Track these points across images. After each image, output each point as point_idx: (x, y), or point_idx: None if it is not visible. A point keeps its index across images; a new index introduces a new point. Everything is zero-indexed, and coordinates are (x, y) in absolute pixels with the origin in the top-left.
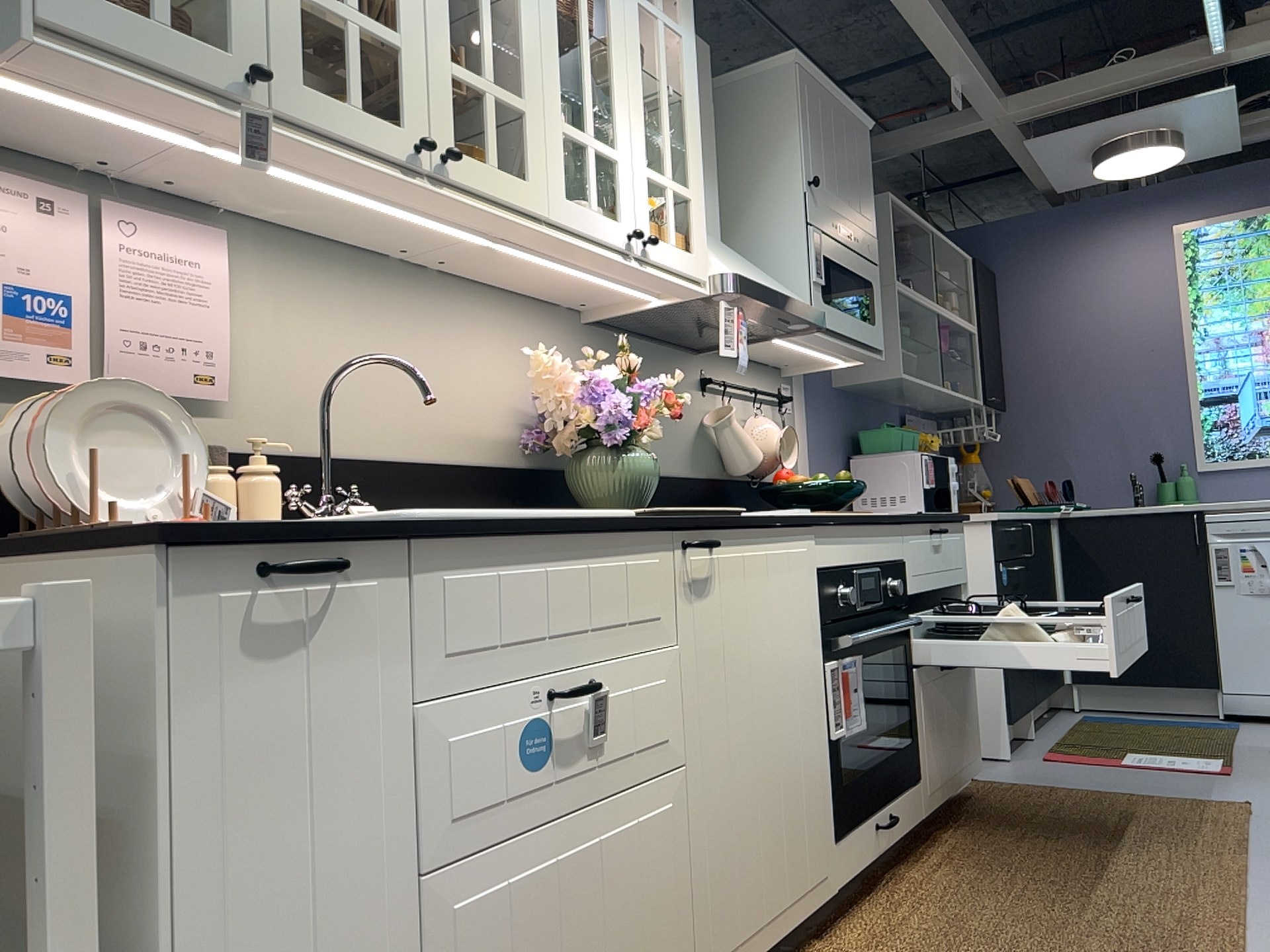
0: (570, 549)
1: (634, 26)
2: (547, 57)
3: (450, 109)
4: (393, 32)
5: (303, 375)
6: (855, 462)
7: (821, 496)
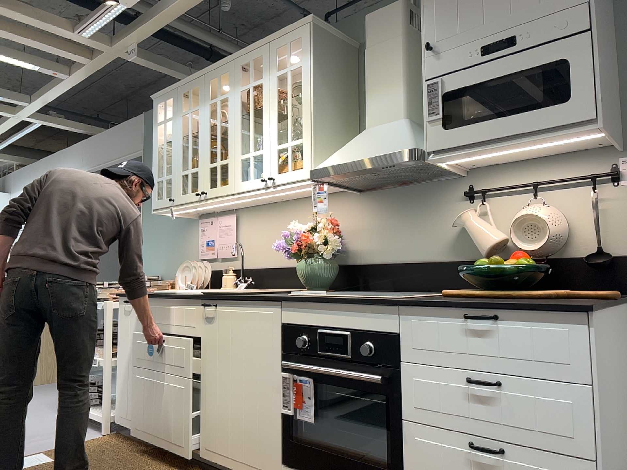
0: (171, 302)
1: (273, 89)
2: (235, 137)
3: (208, 177)
4: (196, 167)
5: (253, 245)
6: None
7: (482, 277)
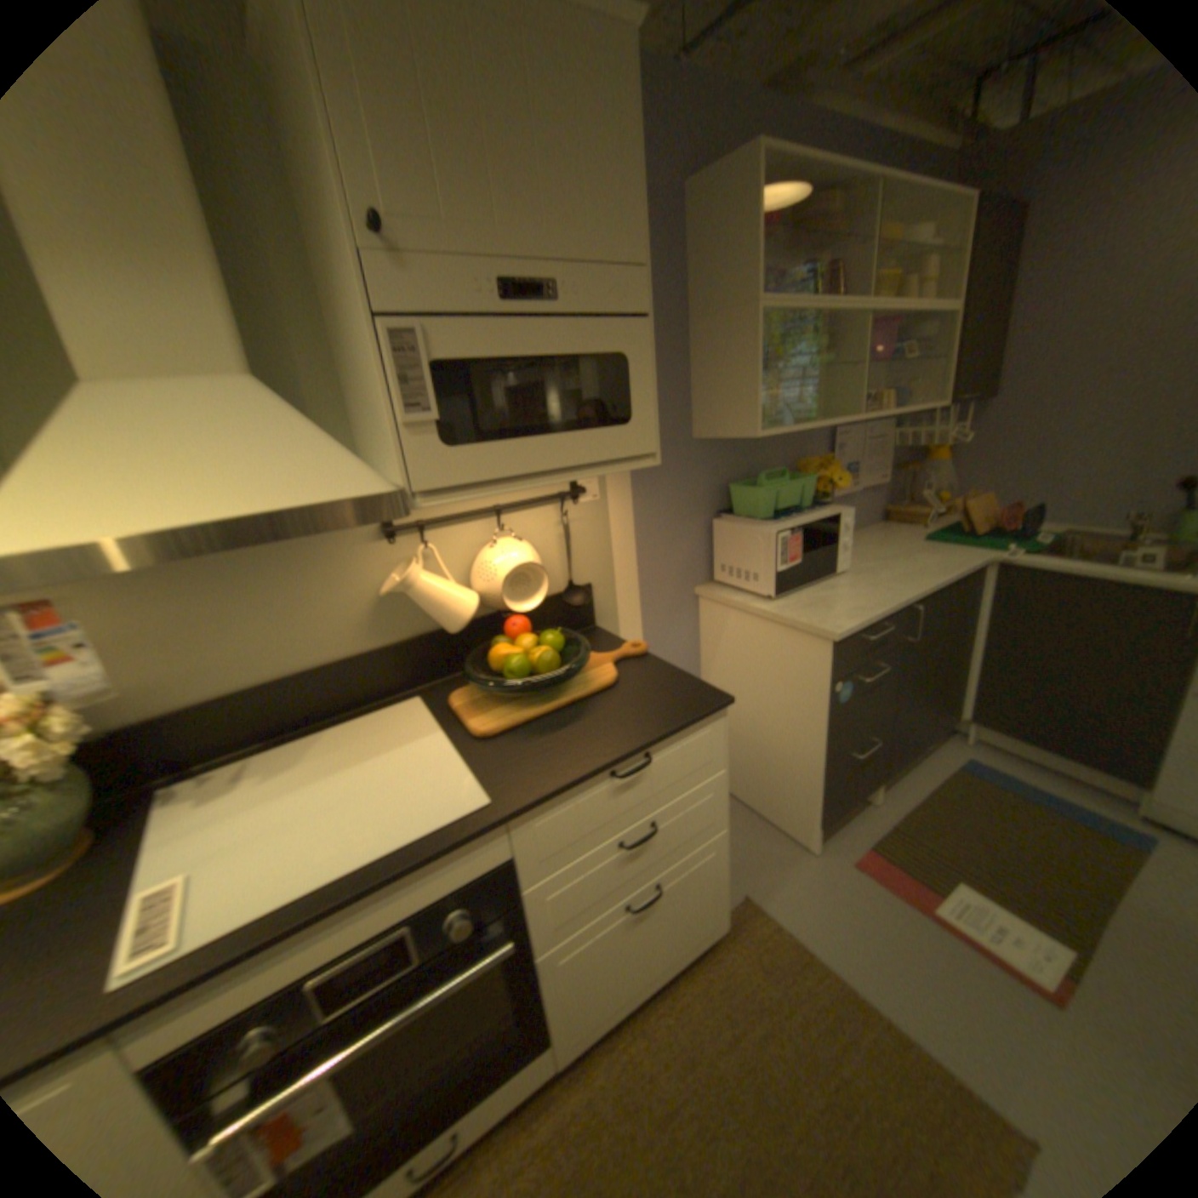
0: None
1: None
2: None
3: None
4: None
5: None
6: (715, 522)
7: (513, 680)
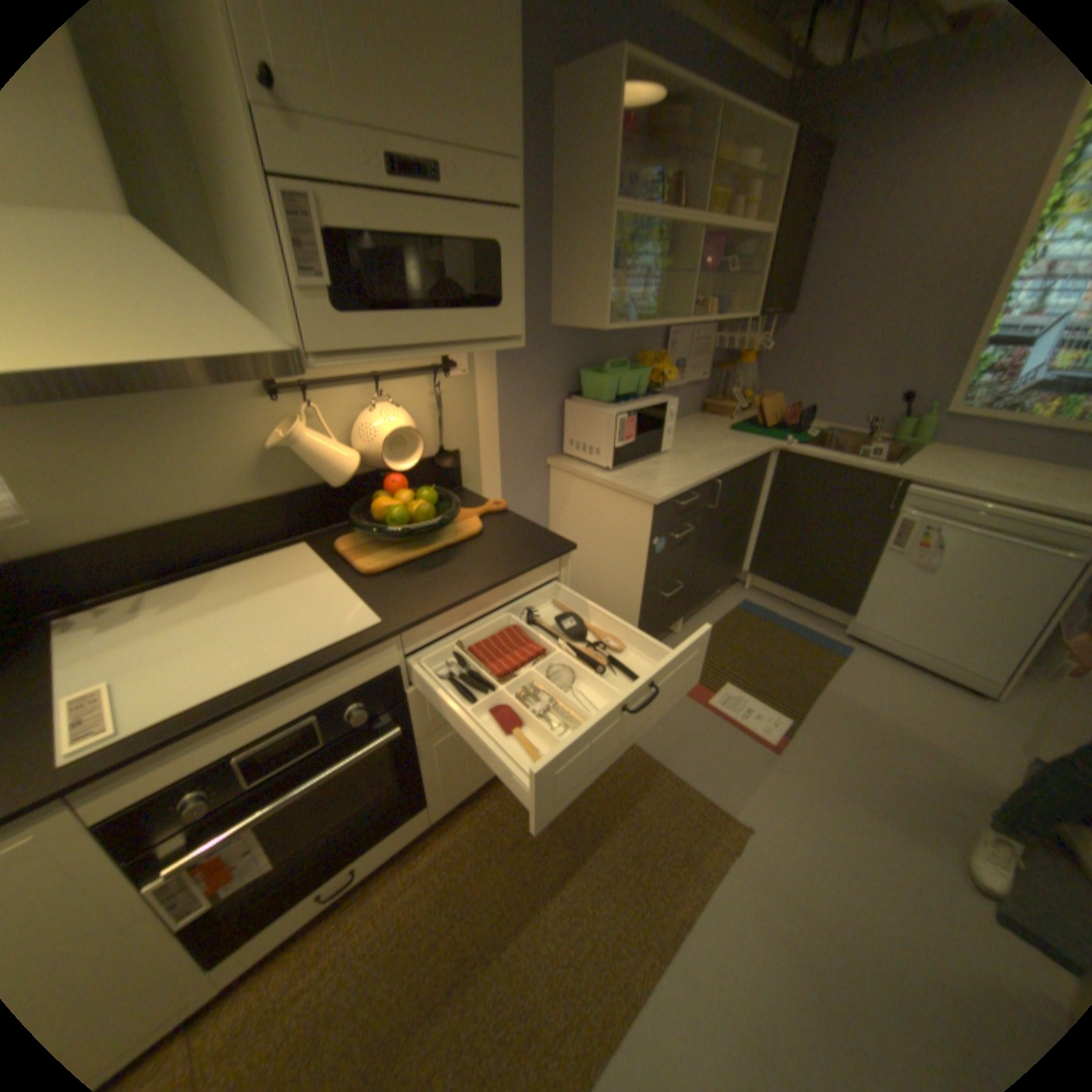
0: None
1: None
2: None
3: None
4: None
5: None
6: (567, 402)
7: (395, 528)
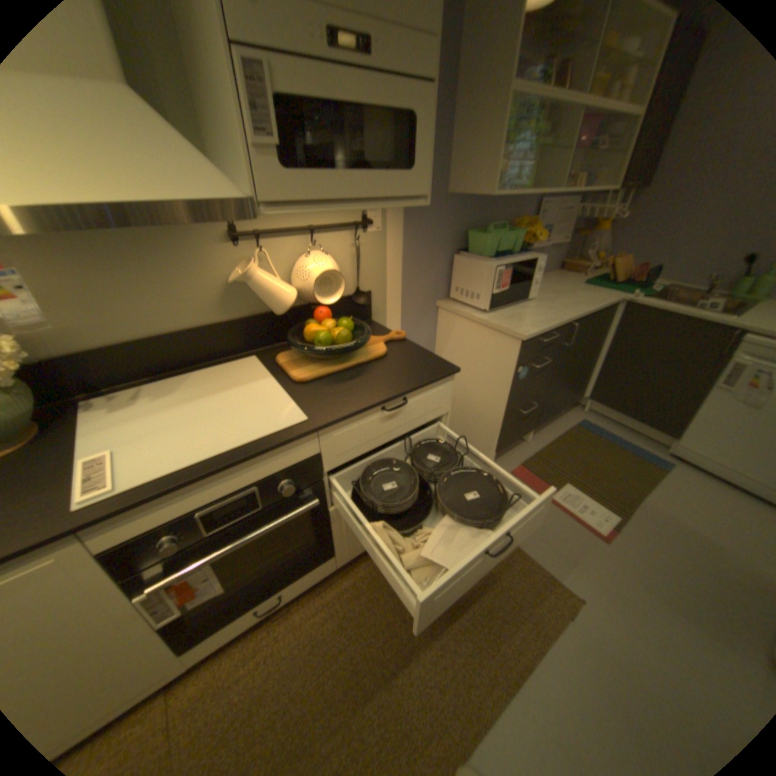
0: None
1: None
2: None
3: None
4: None
5: None
6: (456, 256)
7: (321, 347)
